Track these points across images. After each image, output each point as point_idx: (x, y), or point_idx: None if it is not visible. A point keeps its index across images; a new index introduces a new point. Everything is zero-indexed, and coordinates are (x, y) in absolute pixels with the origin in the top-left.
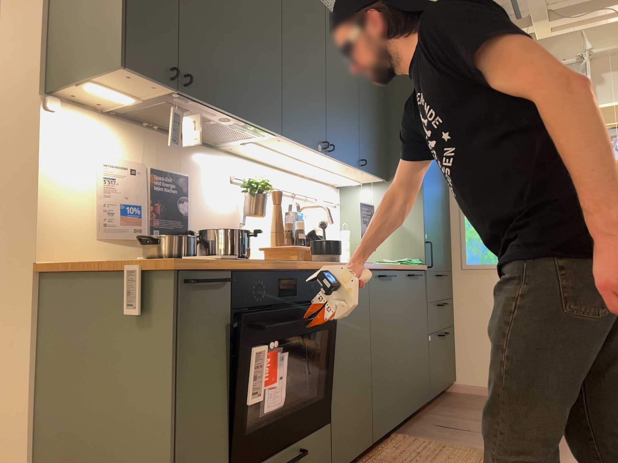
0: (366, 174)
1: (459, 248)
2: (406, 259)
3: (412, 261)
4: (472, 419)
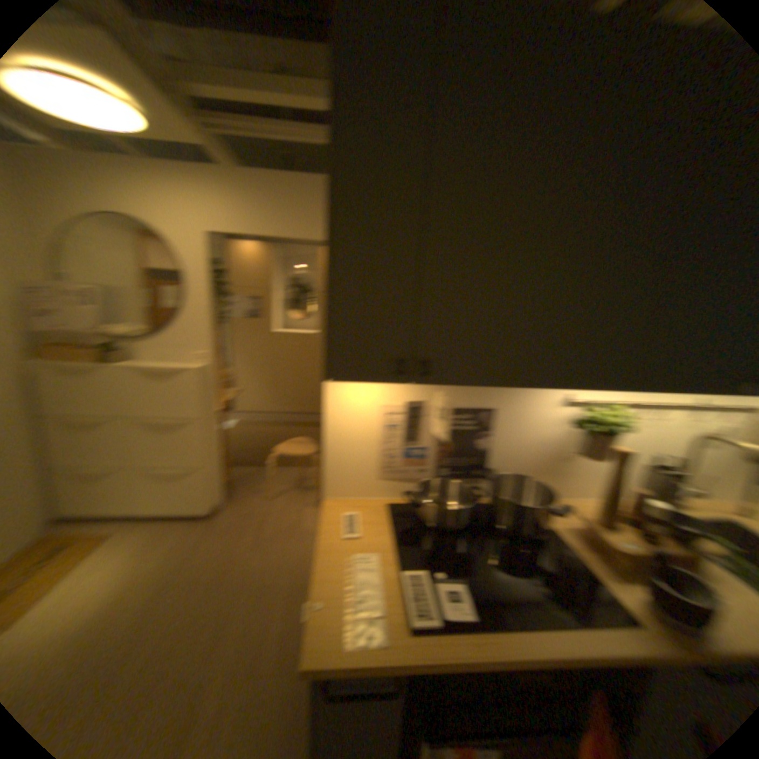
0: None
1: None
2: None
3: None
4: None
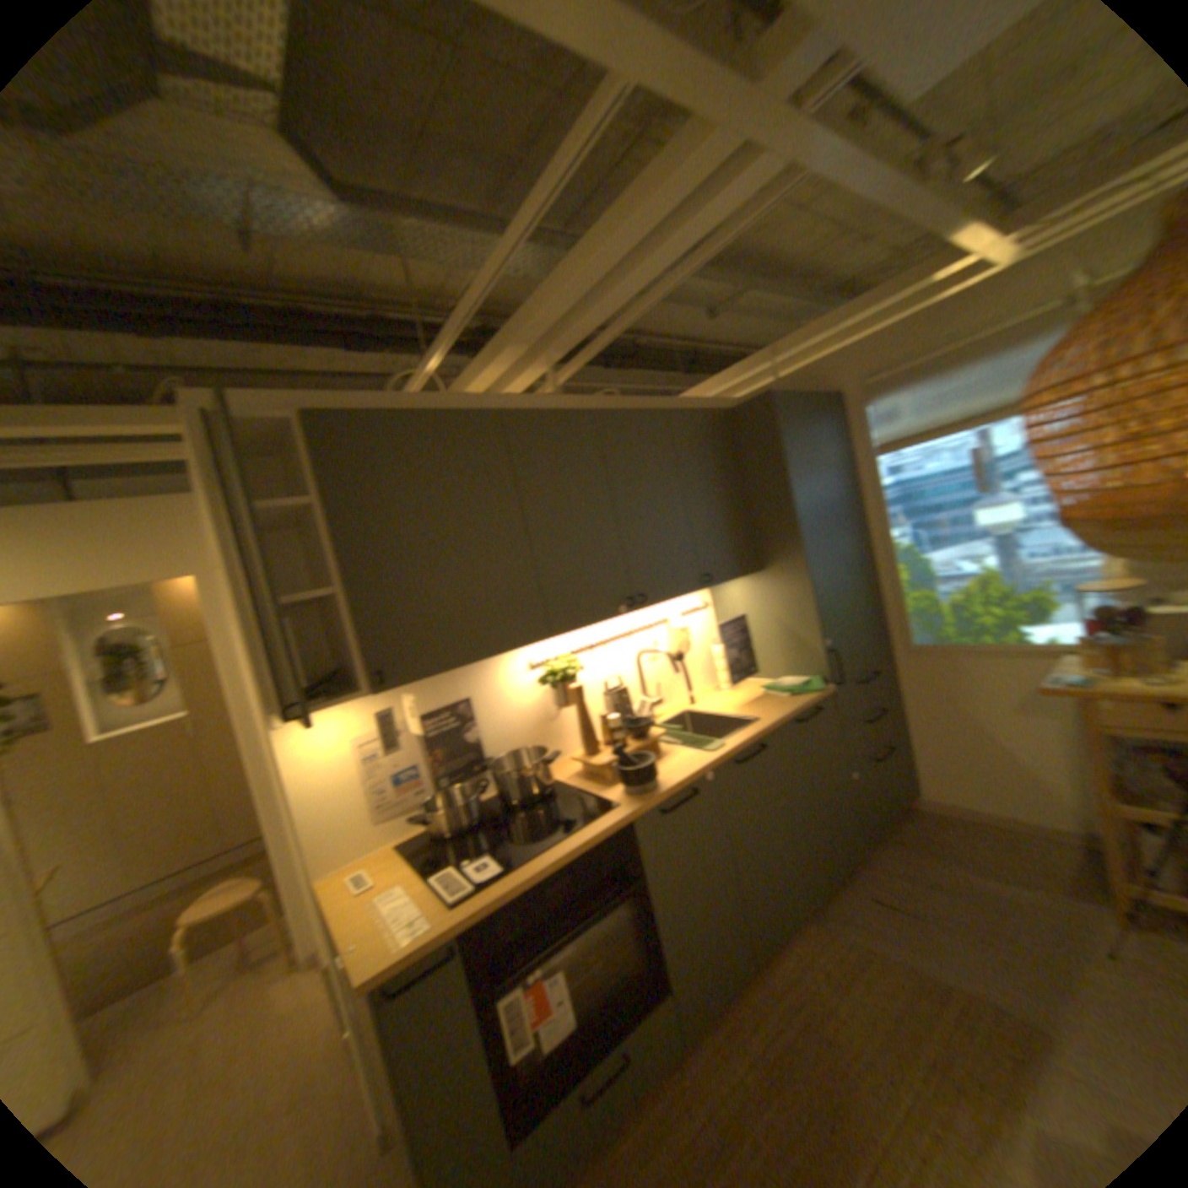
0: (723, 582)
1: (899, 622)
2: (800, 684)
3: (808, 687)
4: (929, 888)
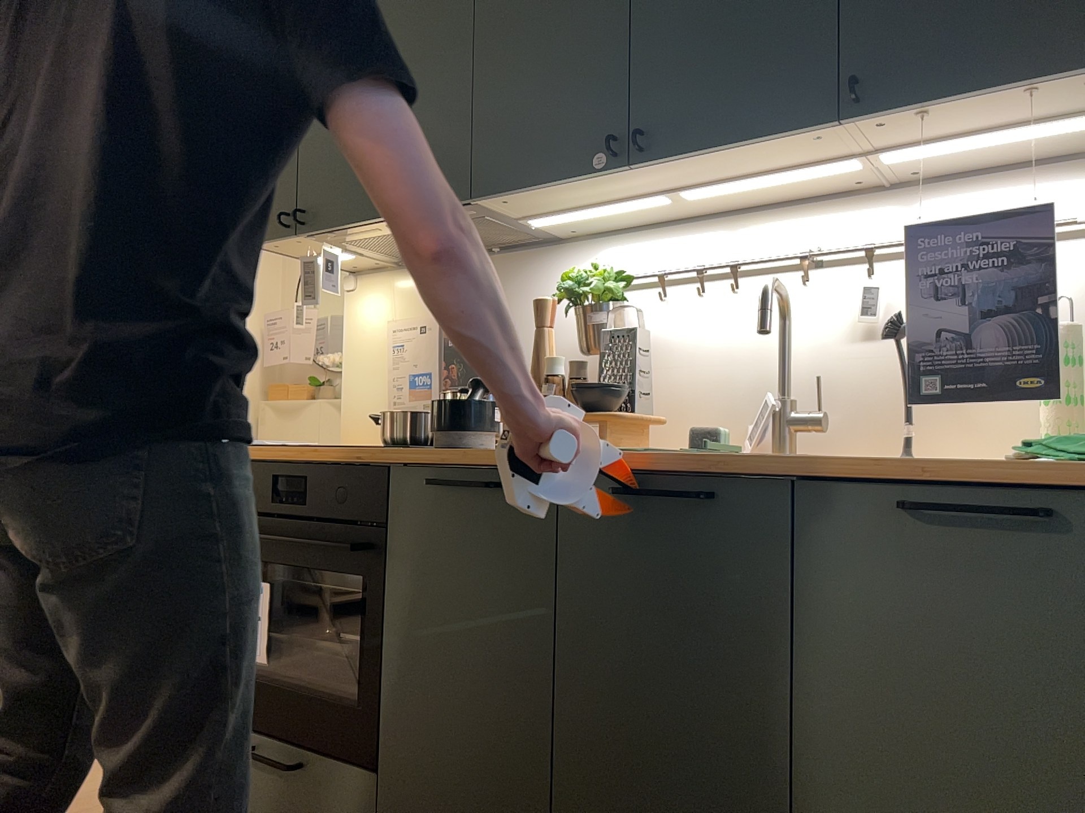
0: (969, 105)
1: None
2: None
3: None
4: None
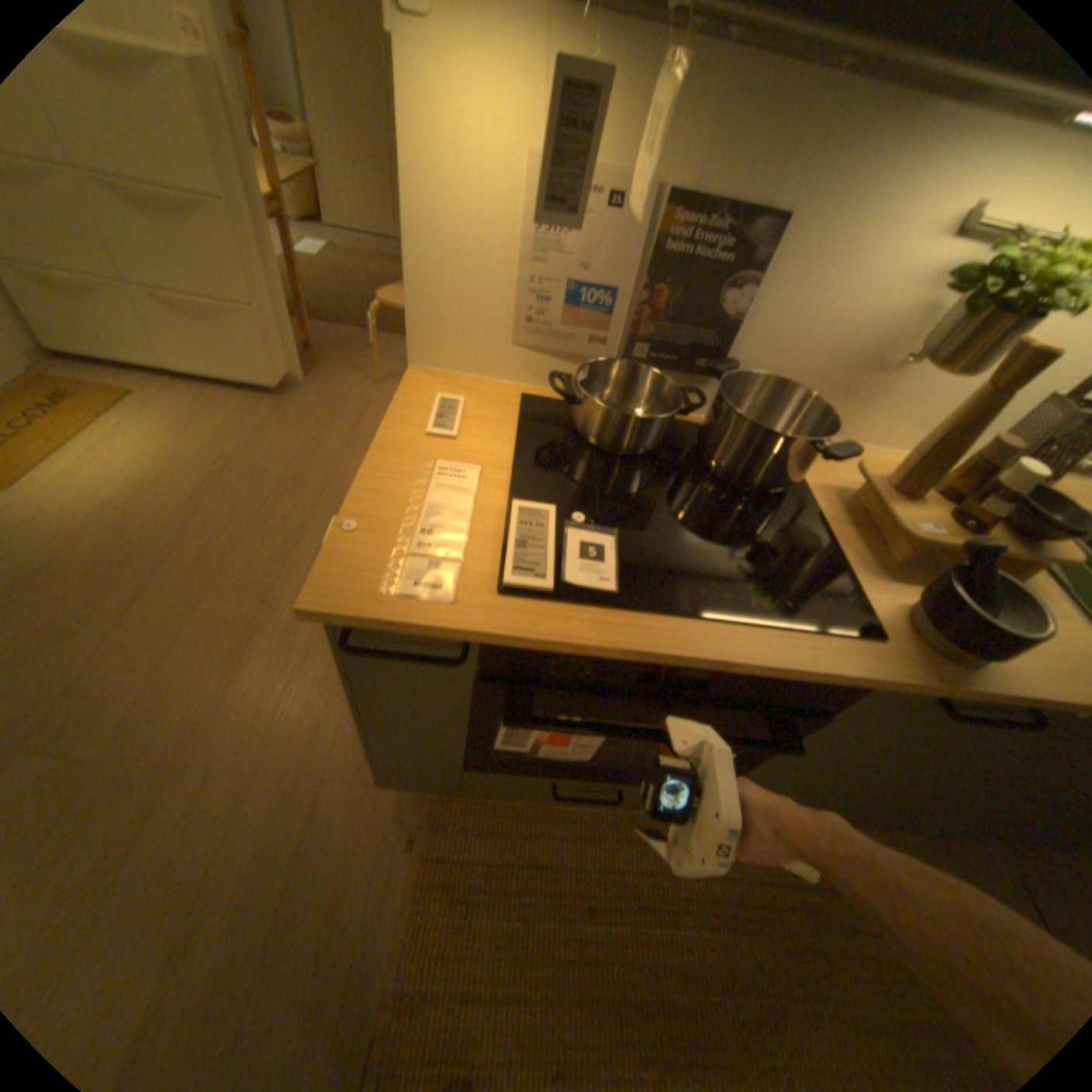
0: None
1: None
2: None
3: None
4: None
